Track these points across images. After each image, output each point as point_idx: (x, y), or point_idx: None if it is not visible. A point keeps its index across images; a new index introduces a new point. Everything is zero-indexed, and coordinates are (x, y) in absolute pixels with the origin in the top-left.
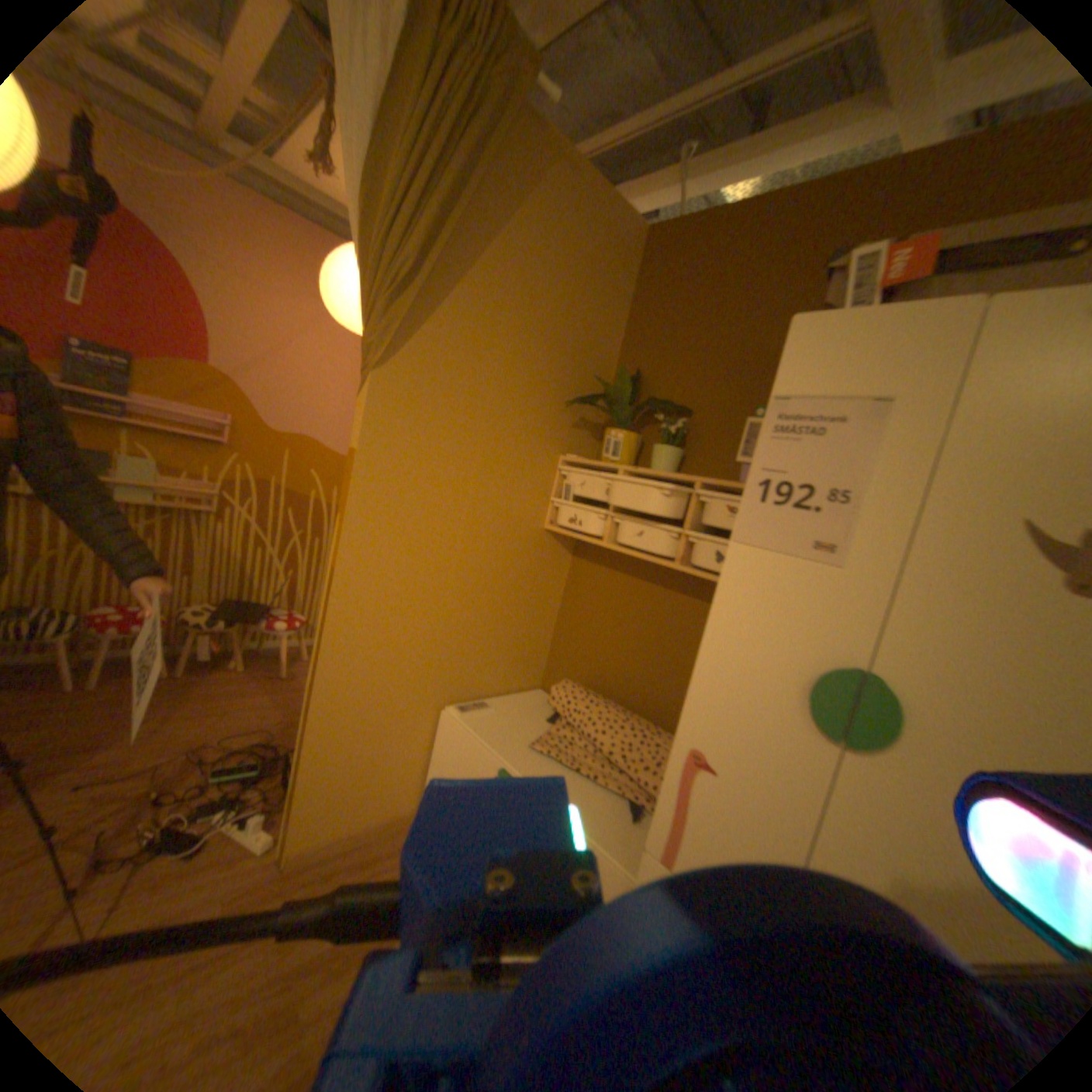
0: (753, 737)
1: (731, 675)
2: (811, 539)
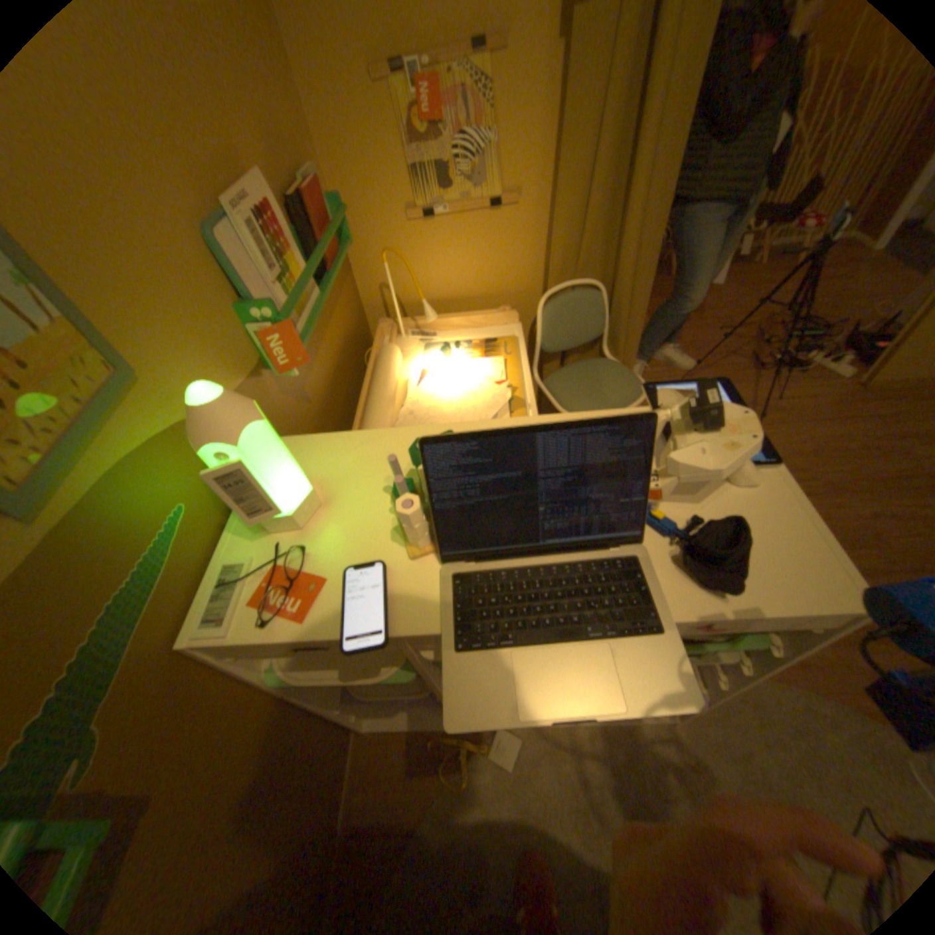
0: None
1: None
2: None
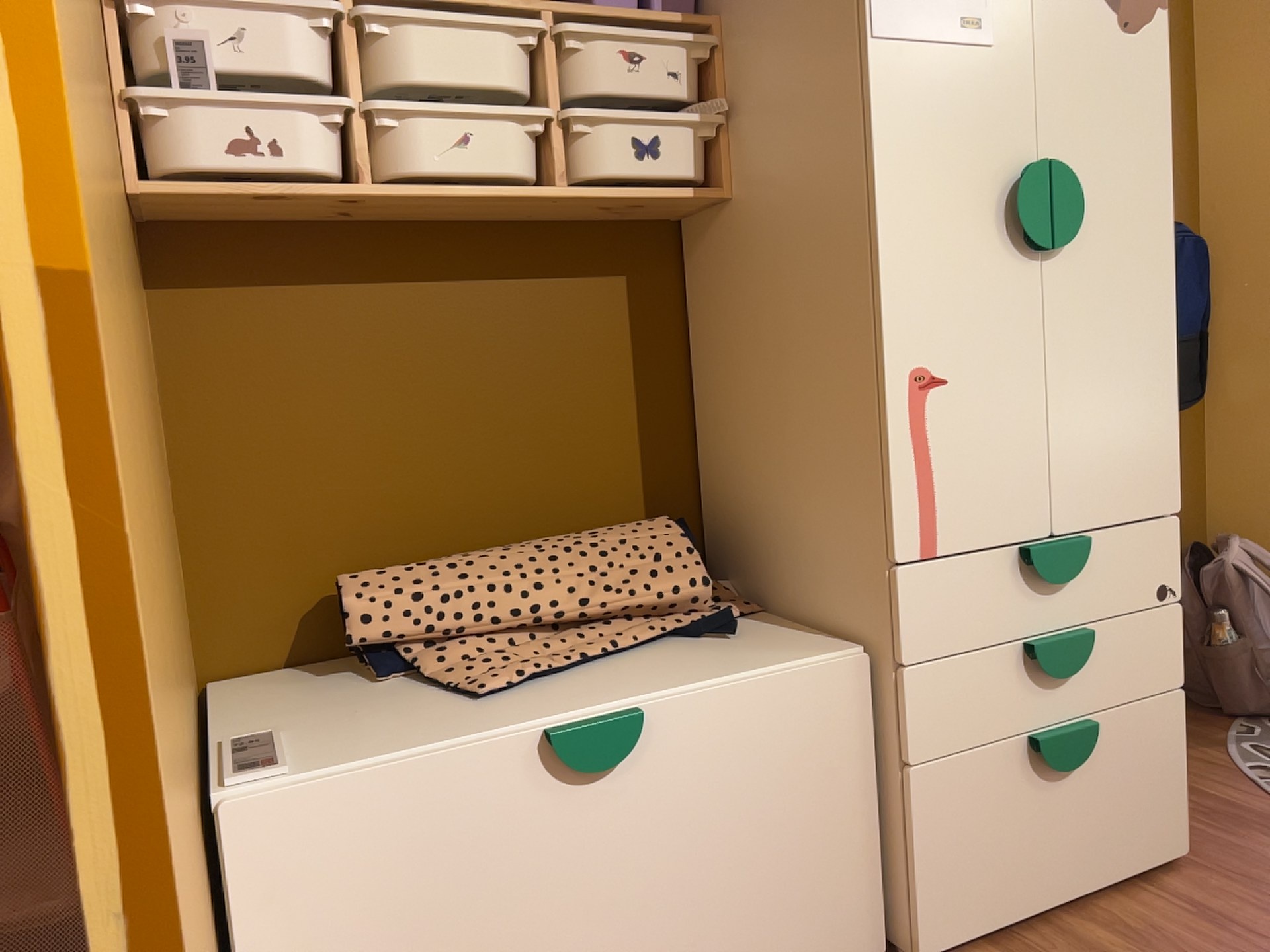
0: (971, 302)
1: (928, 237)
2: (958, 15)
